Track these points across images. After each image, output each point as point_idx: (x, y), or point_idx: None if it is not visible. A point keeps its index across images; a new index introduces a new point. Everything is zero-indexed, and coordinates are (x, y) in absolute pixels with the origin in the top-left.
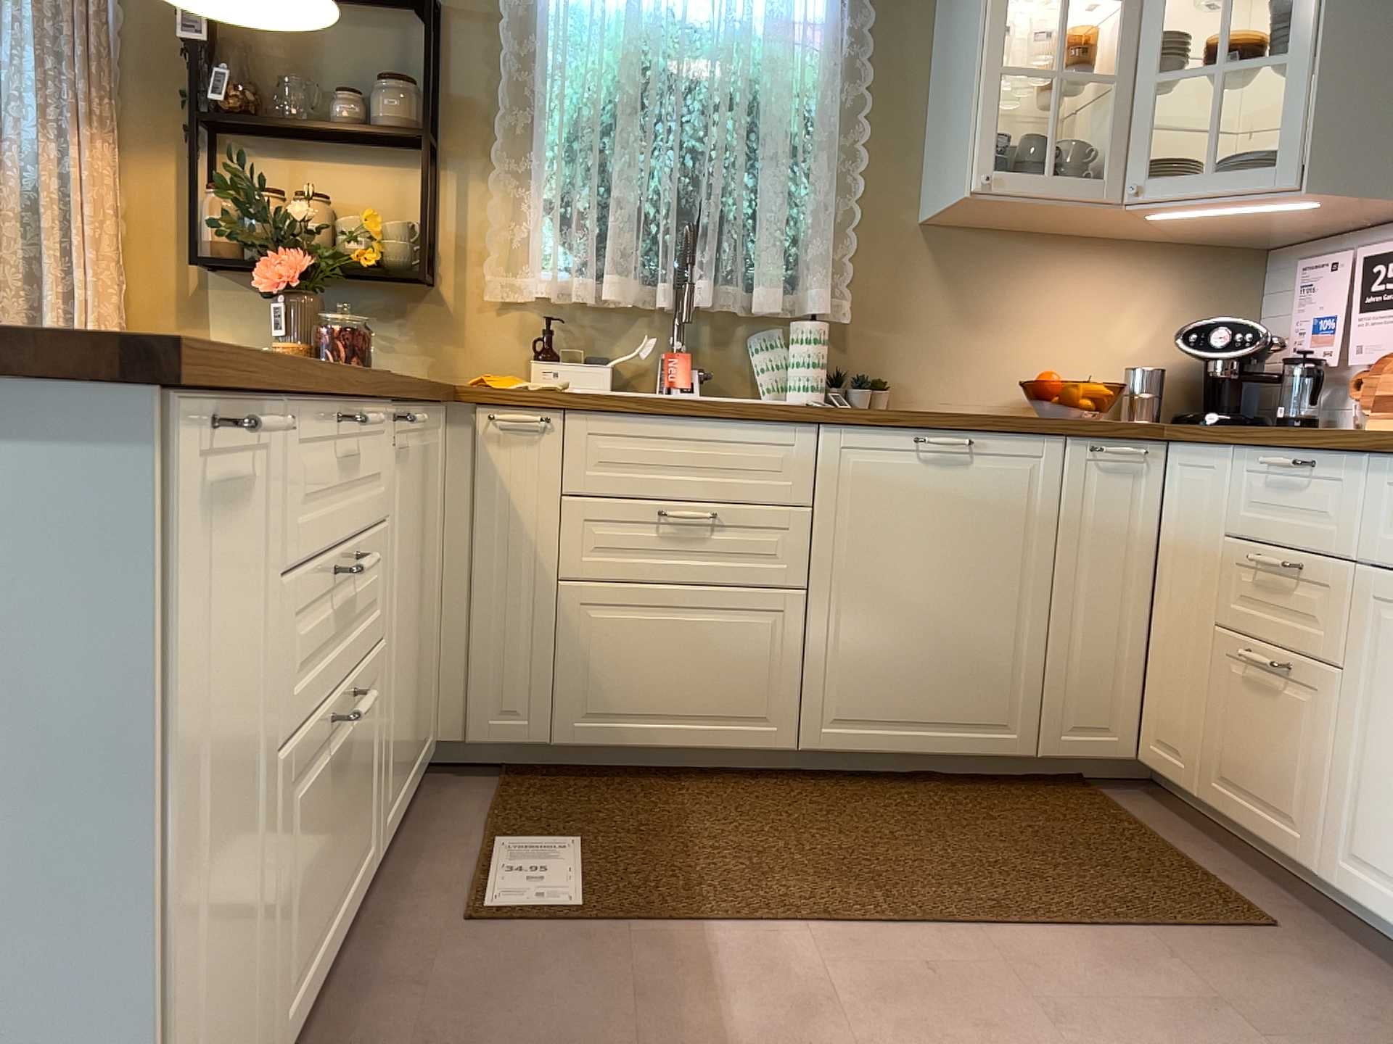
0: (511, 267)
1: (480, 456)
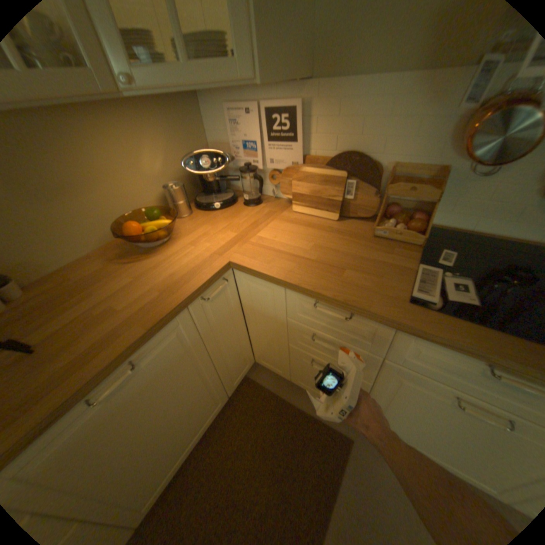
0: None
1: None
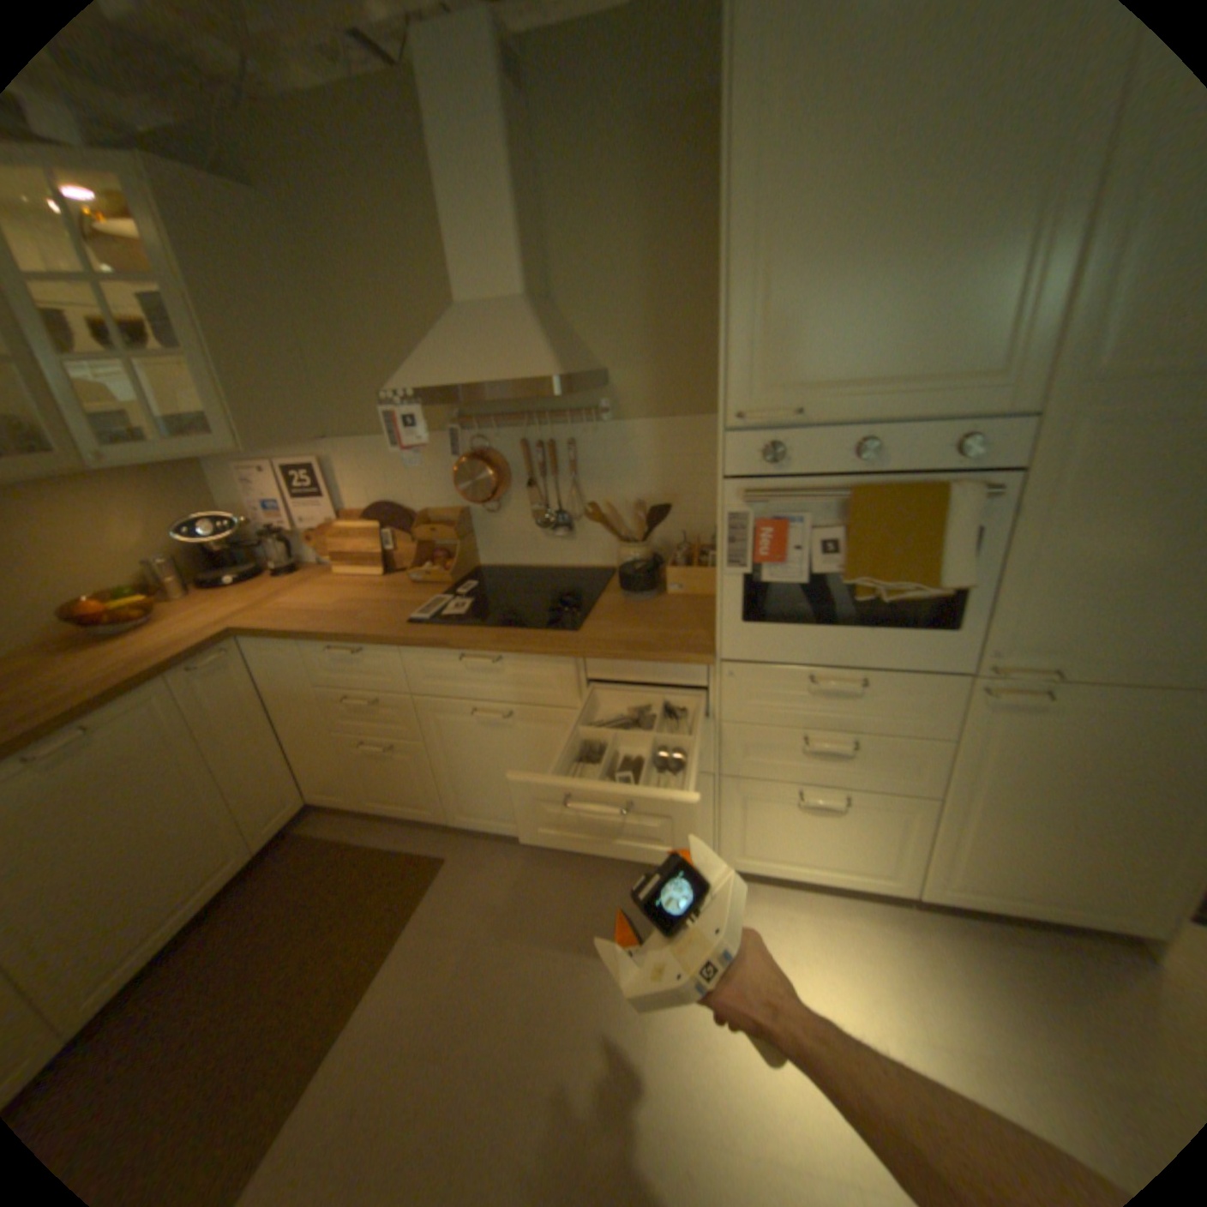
0: None
1: None
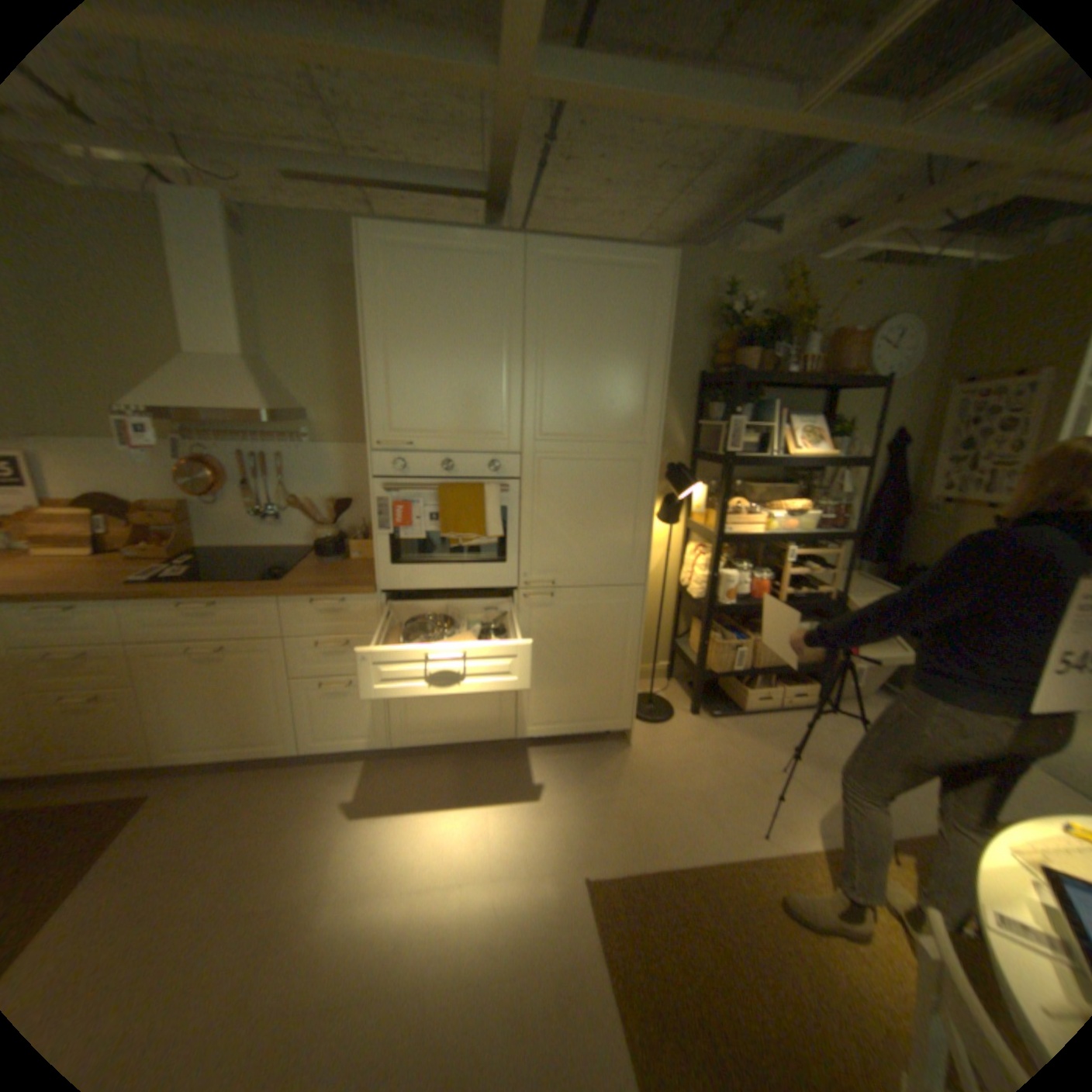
0: None
1: None
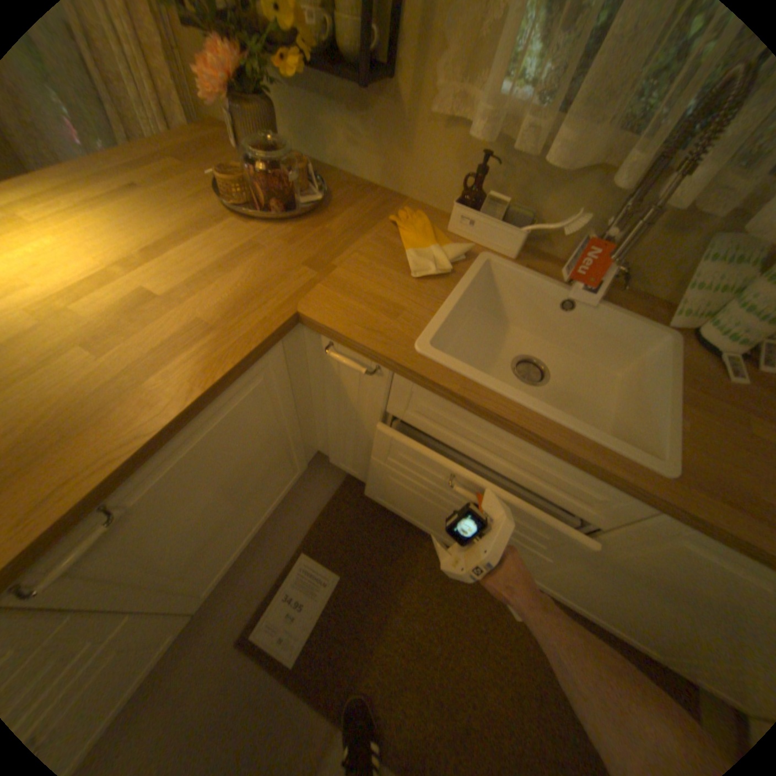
0: (471, 65)
1: (327, 363)
